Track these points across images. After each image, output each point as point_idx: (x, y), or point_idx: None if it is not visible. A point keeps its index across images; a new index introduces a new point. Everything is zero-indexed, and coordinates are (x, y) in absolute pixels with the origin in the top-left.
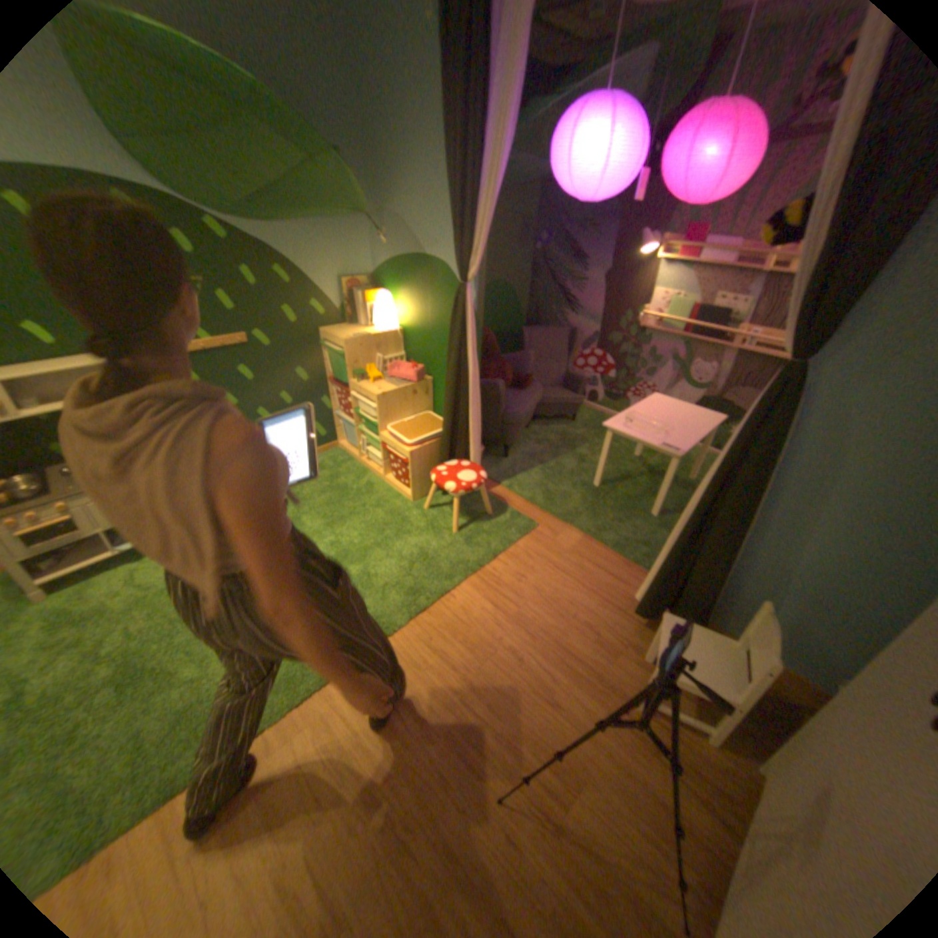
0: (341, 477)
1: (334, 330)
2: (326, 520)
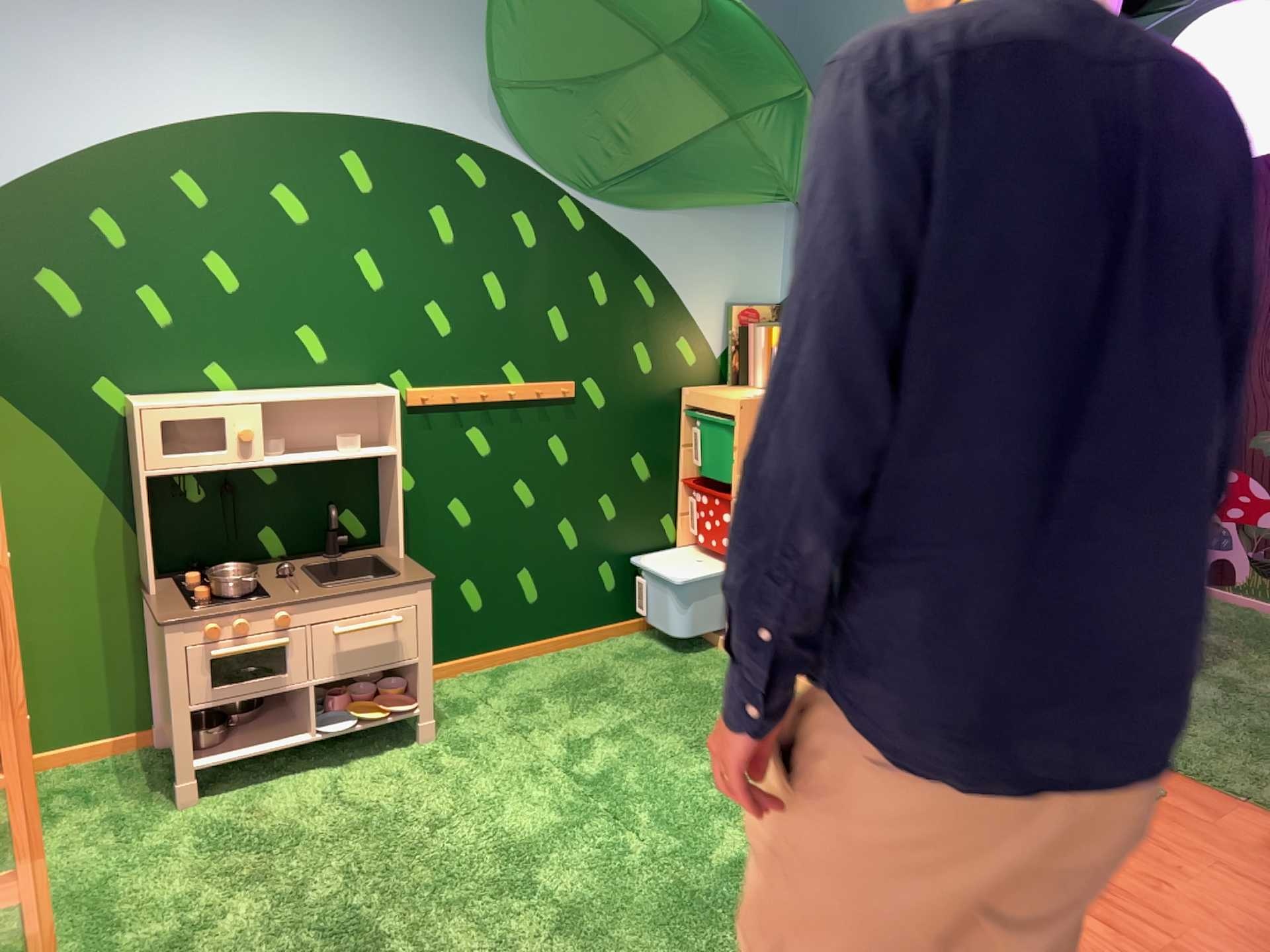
0: (694, 671)
1: (709, 388)
2: (685, 736)
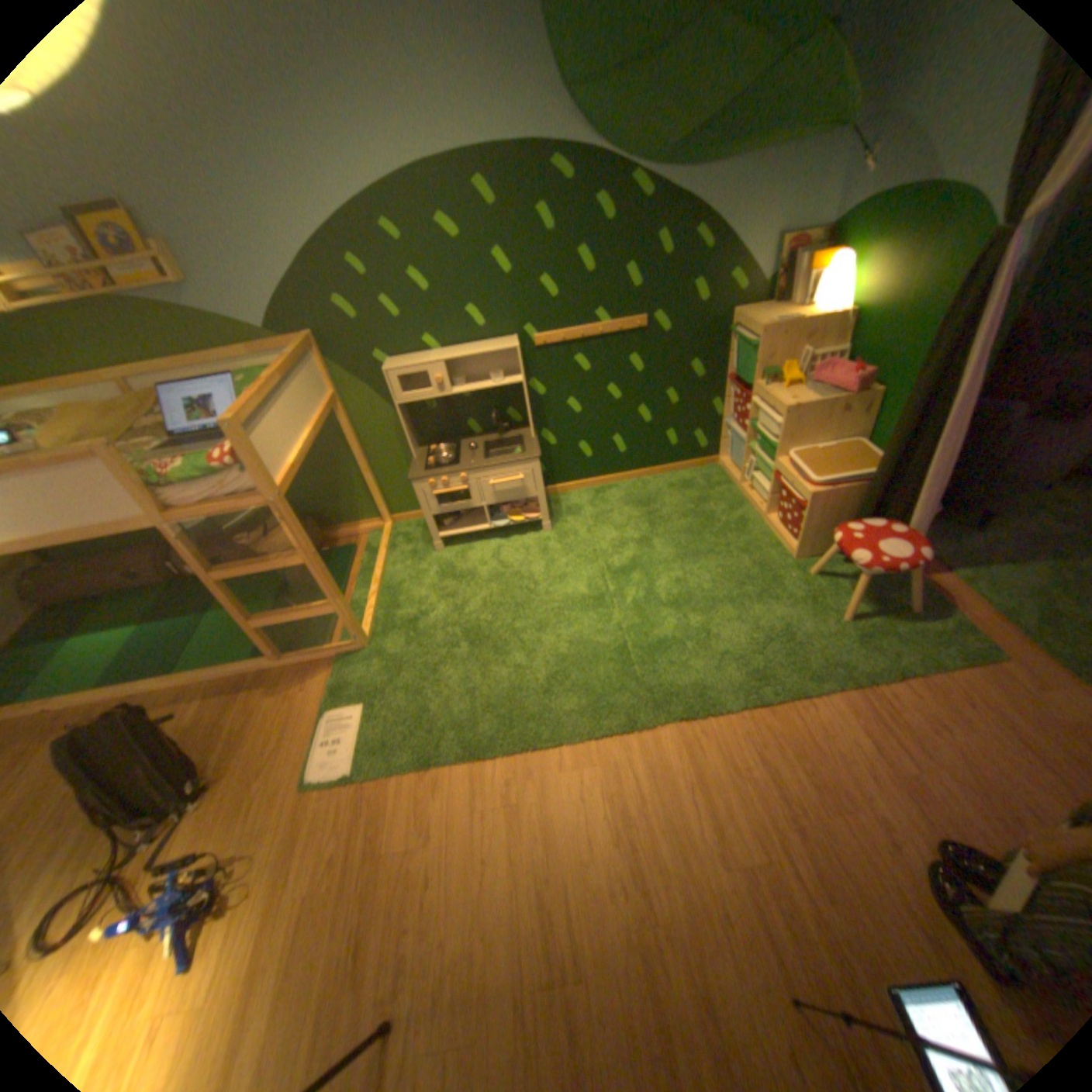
0: (709, 502)
1: (752, 311)
2: (678, 550)
